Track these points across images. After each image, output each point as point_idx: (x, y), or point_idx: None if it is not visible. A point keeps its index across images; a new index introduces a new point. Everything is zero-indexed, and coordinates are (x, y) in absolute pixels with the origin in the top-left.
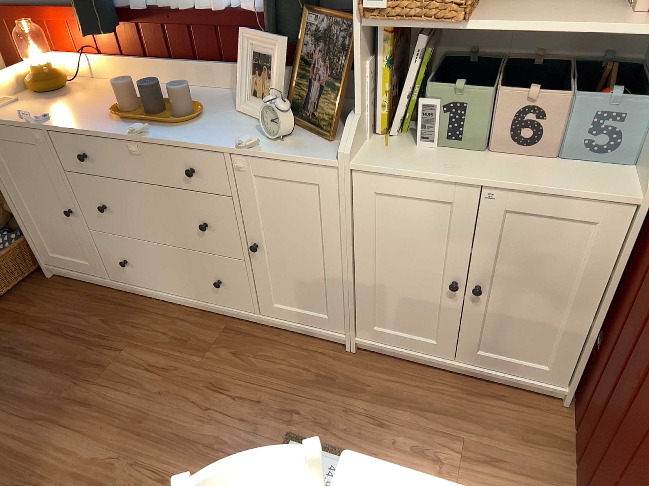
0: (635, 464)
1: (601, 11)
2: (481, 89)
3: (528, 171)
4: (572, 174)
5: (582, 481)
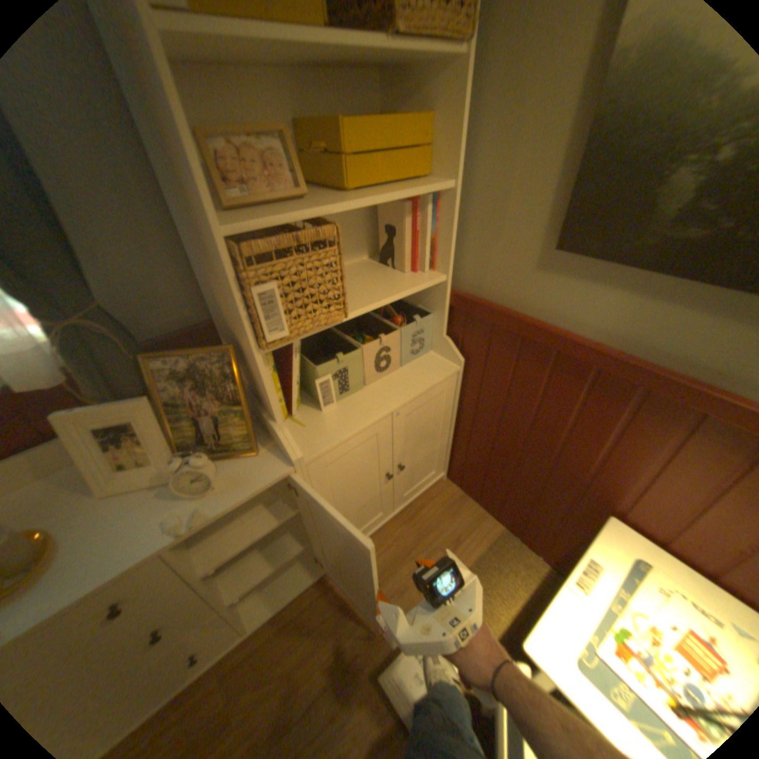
0: (557, 490)
1: (382, 273)
2: (350, 350)
3: (400, 383)
4: (419, 371)
5: (500, 510)
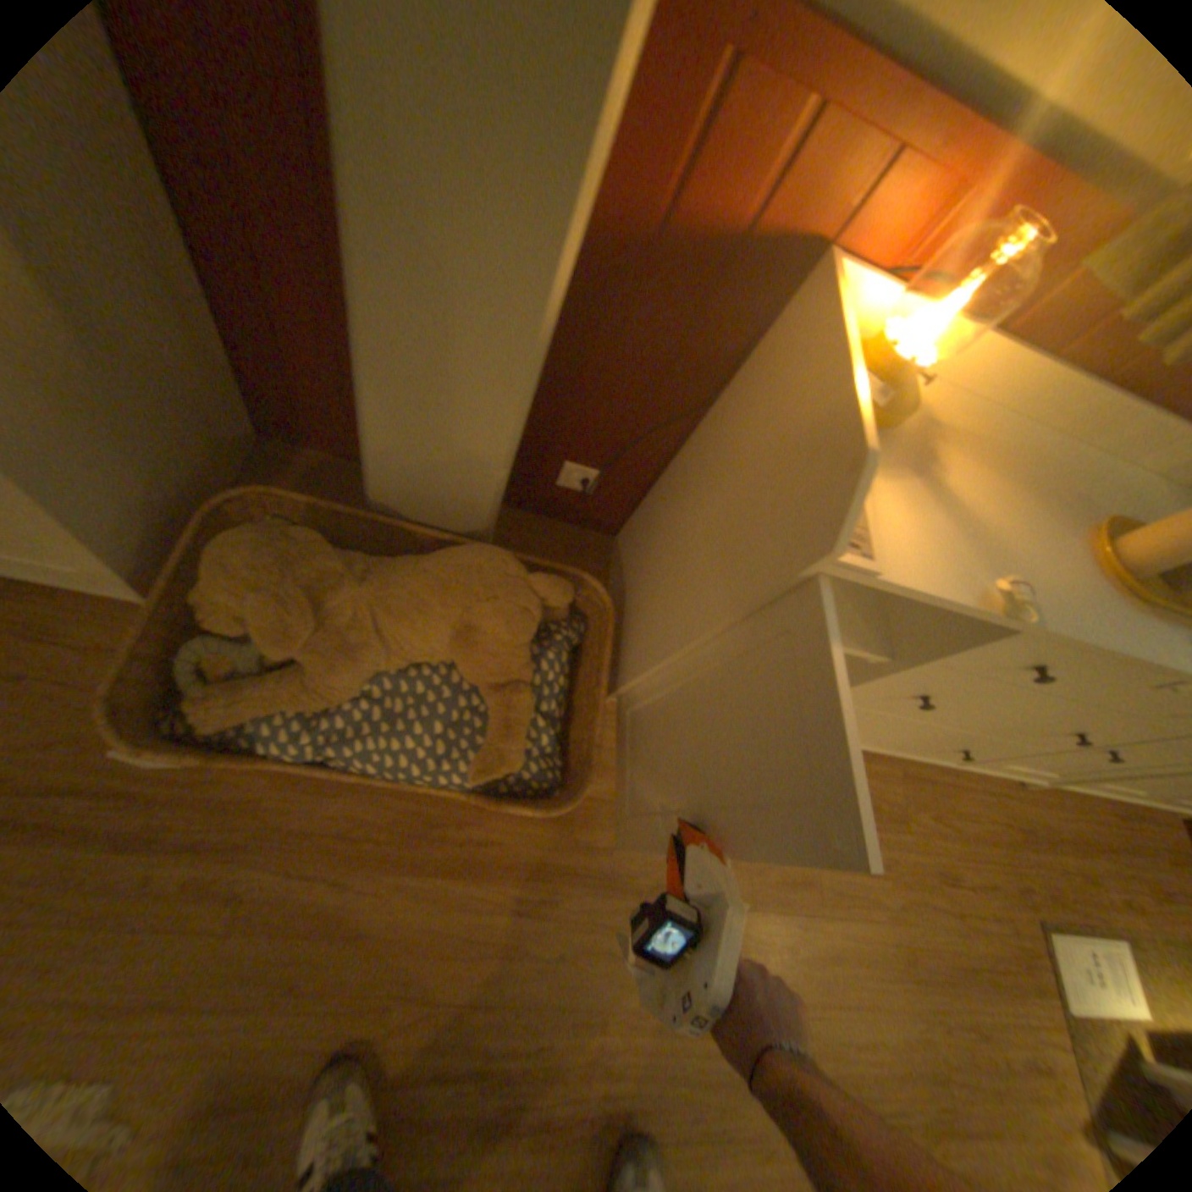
0: None
1: None
2: None
3: None
4: None
5: None
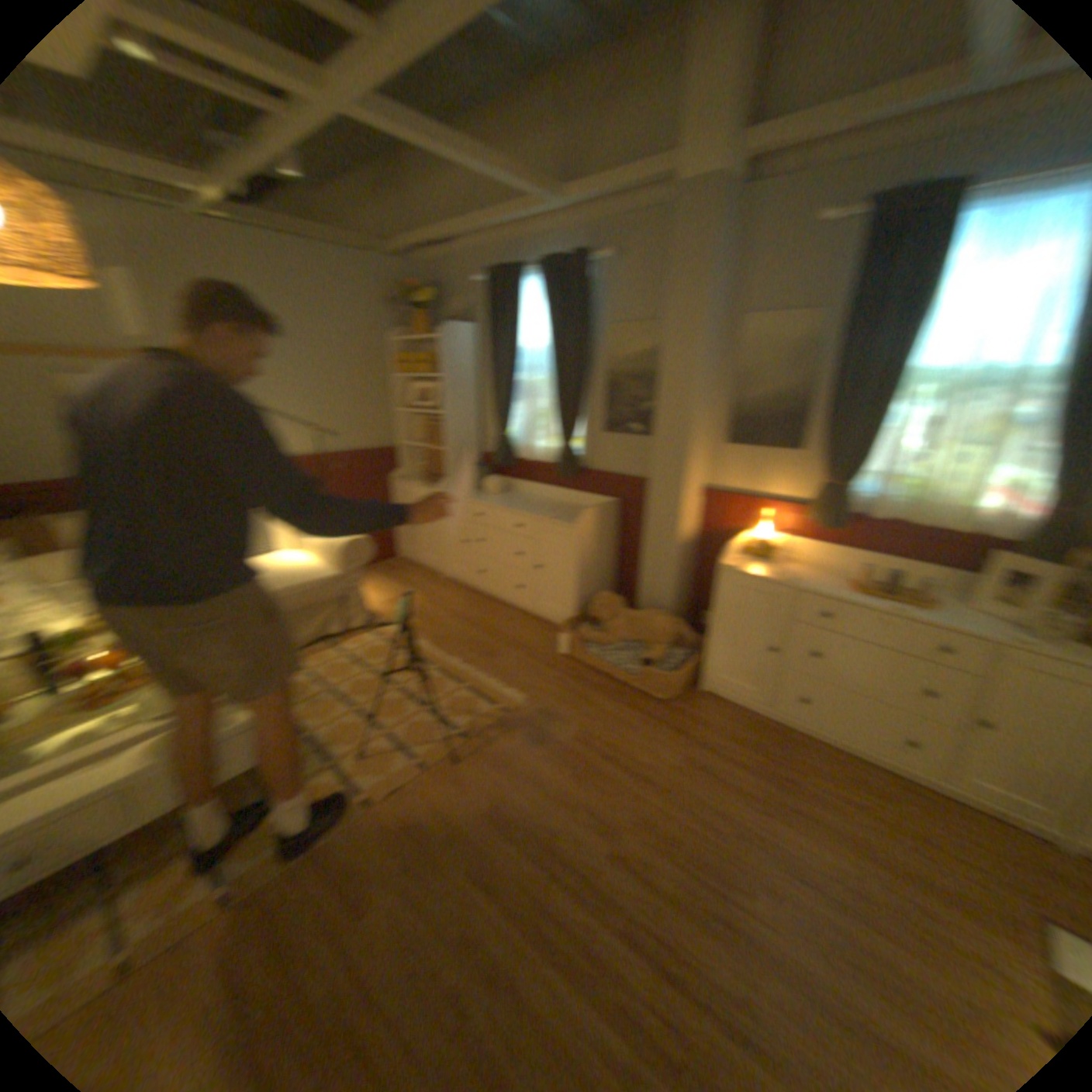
0: None
1: None
2: None
3: None
4: None
5: None
